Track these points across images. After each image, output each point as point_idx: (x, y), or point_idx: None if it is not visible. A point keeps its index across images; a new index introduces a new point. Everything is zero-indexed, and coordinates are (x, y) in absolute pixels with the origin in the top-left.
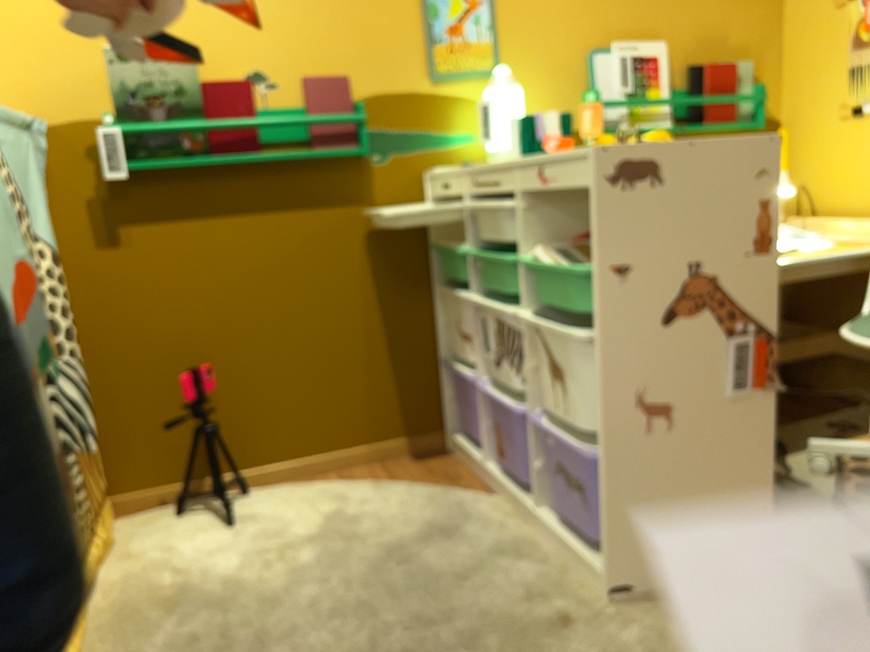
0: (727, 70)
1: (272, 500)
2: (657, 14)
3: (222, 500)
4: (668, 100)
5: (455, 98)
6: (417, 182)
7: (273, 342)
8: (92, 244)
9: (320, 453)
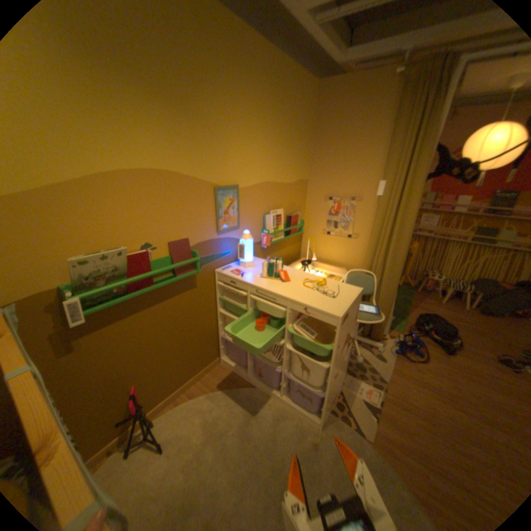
0: (296, 217)
1: (169, 425)
2: (280, 199)
3: (143, 436)
4: (284, 230)
5: (225, 239)
6: (211, 274)
7: (157, 358)
8: (55, 358)
9: (177, 389)
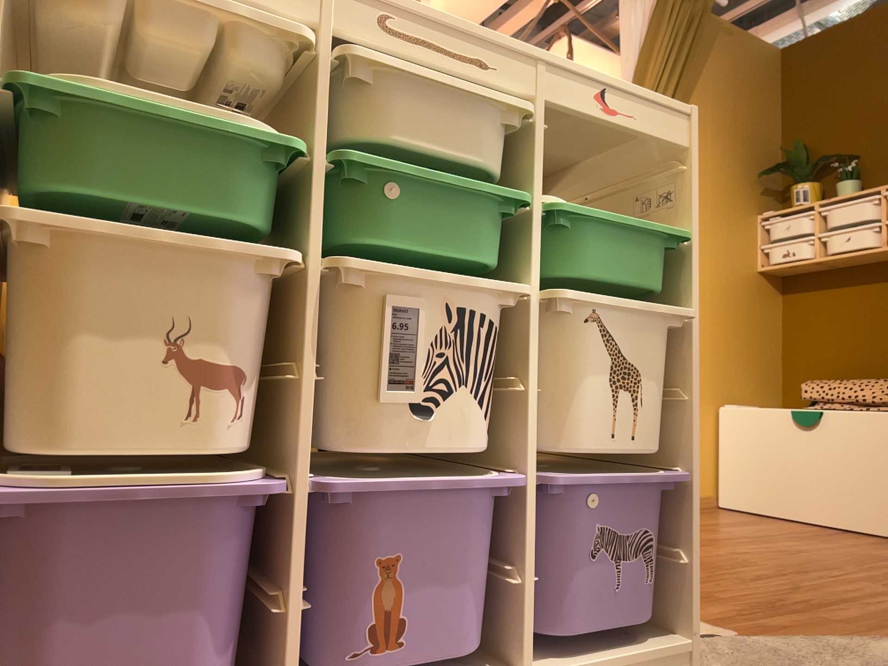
0: None
1: None
2: None
3: None
4: None
5: None
6: None
7: None
8: None
9: None
